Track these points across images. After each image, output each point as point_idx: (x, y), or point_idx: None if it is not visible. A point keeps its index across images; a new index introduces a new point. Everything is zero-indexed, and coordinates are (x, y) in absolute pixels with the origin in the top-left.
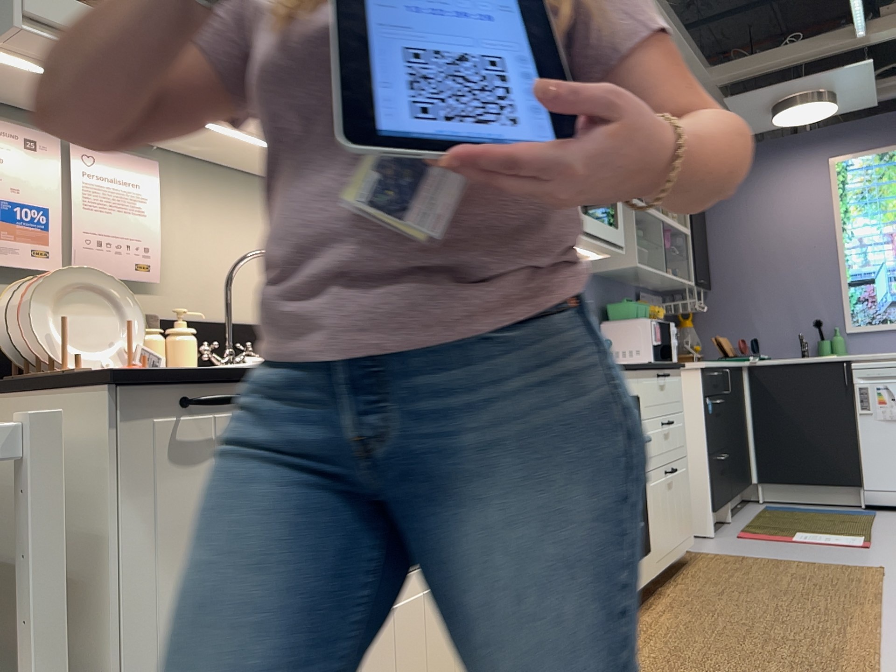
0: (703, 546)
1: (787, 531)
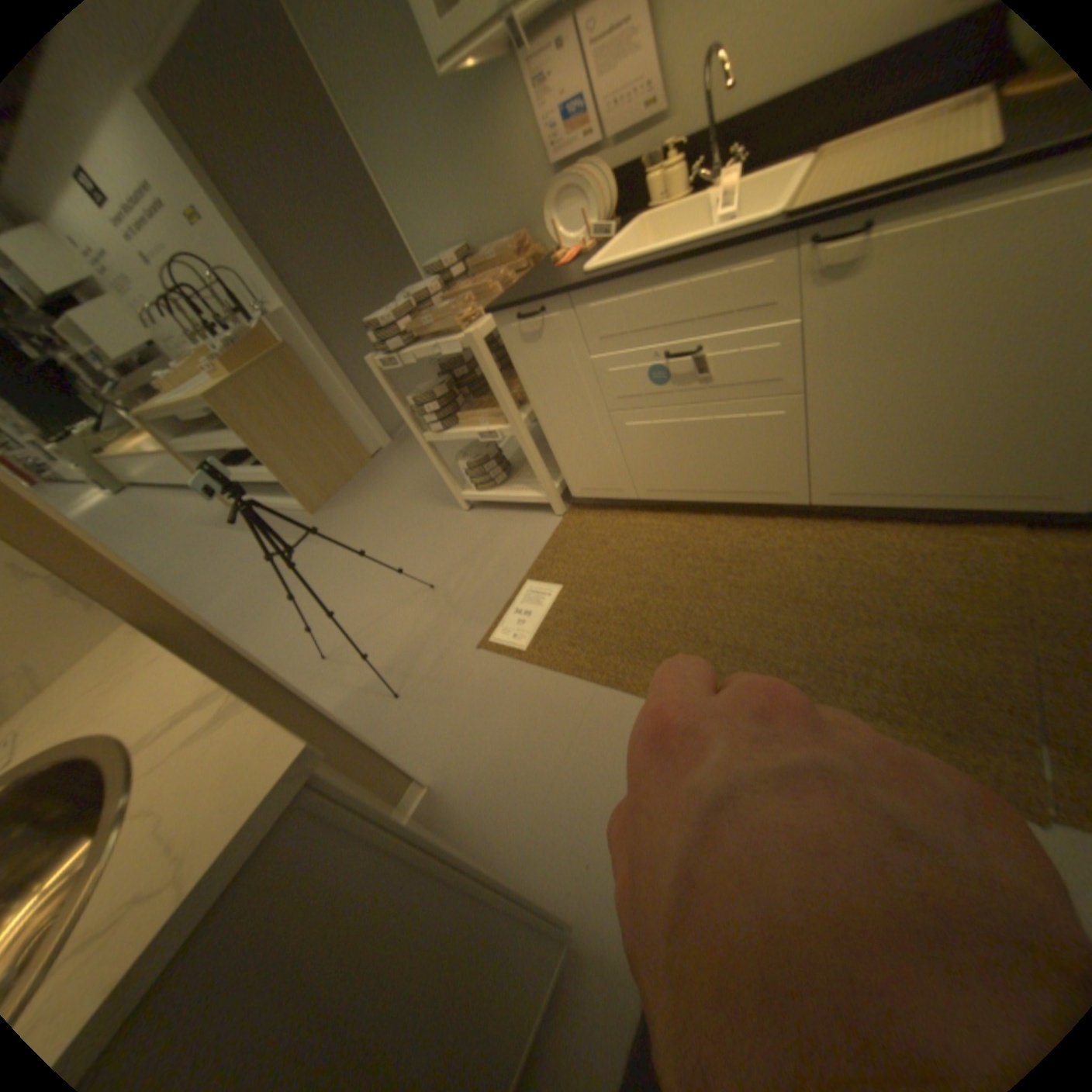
0: None
1: None
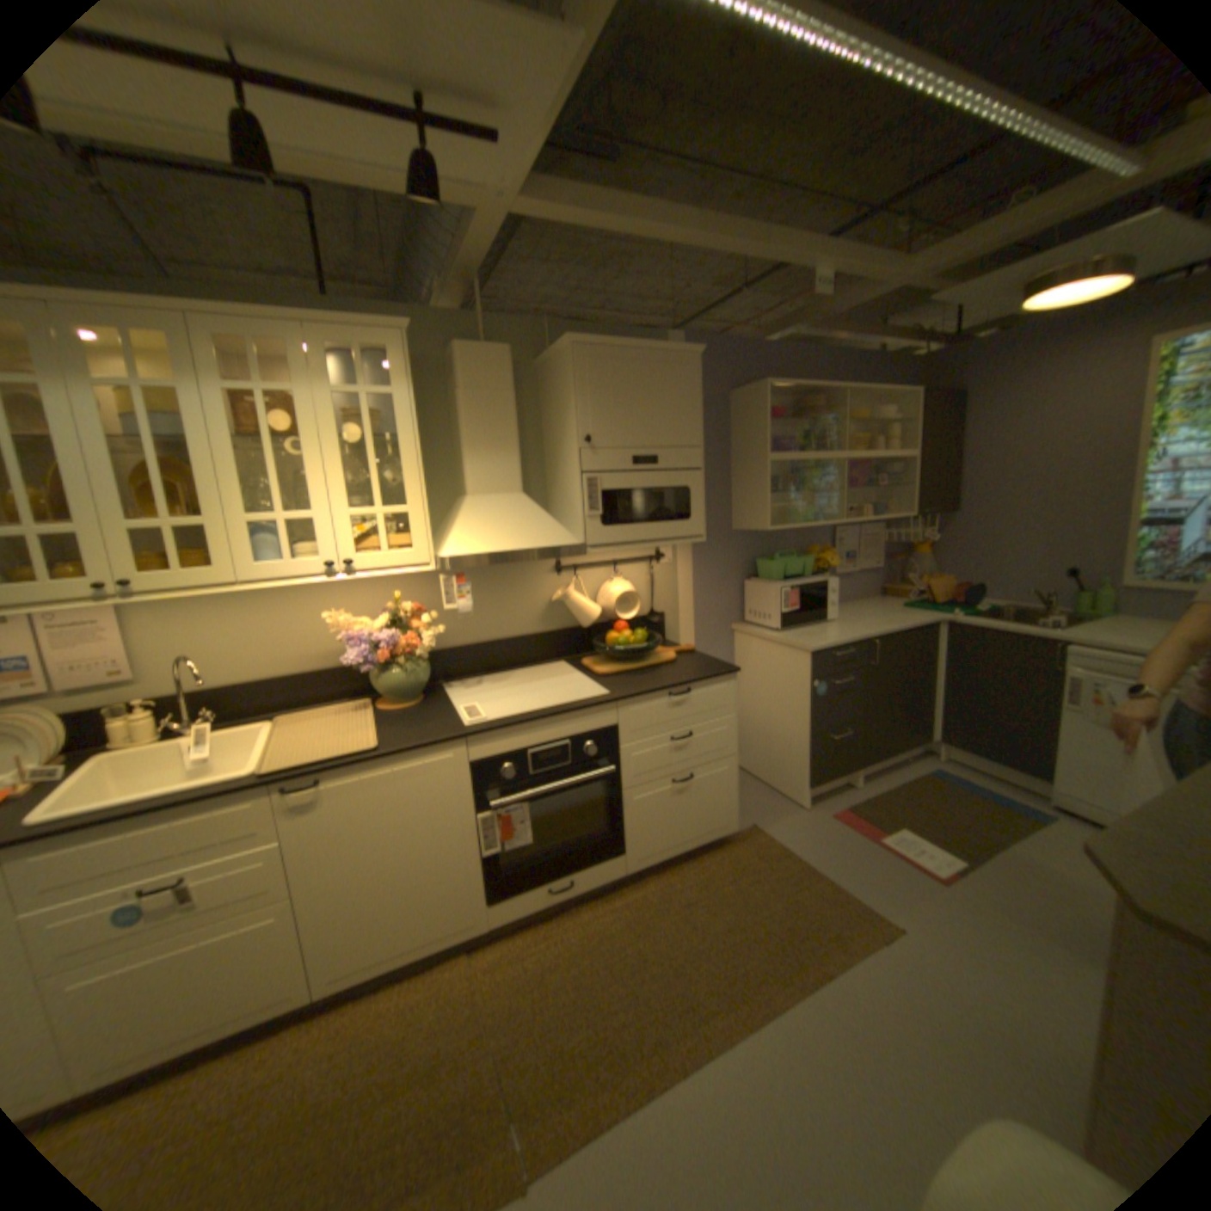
0: (780, 822)
1: (897, 825)
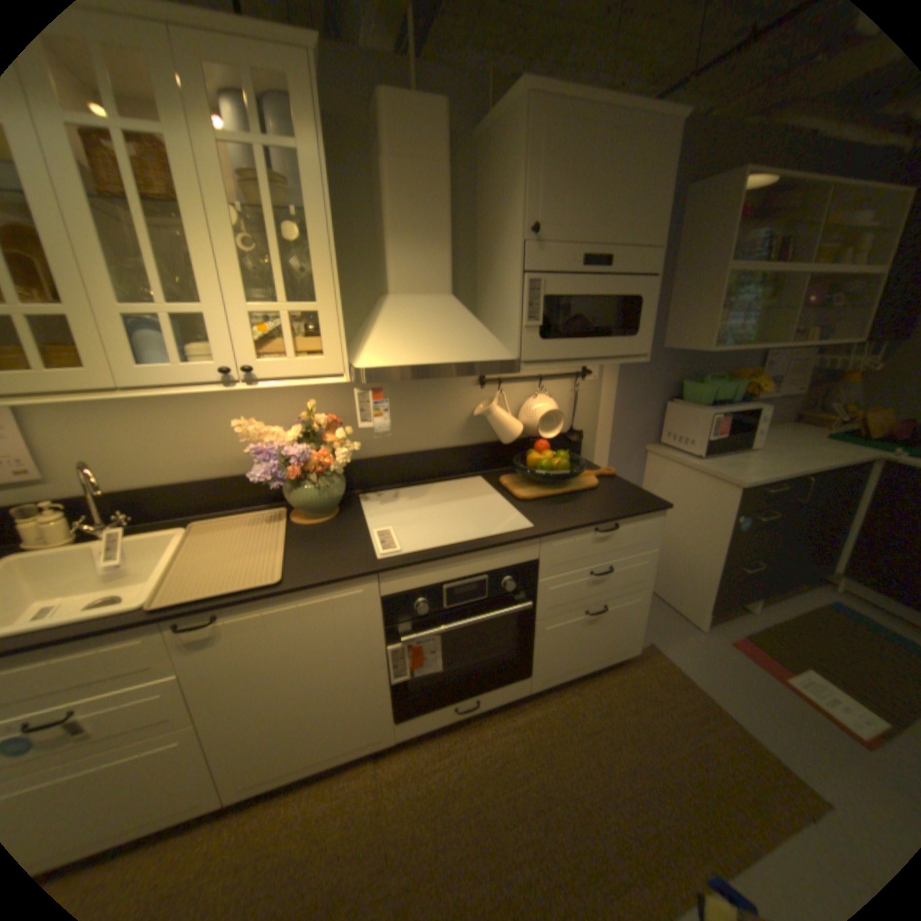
0: (678, 643)
1: (802, 663)
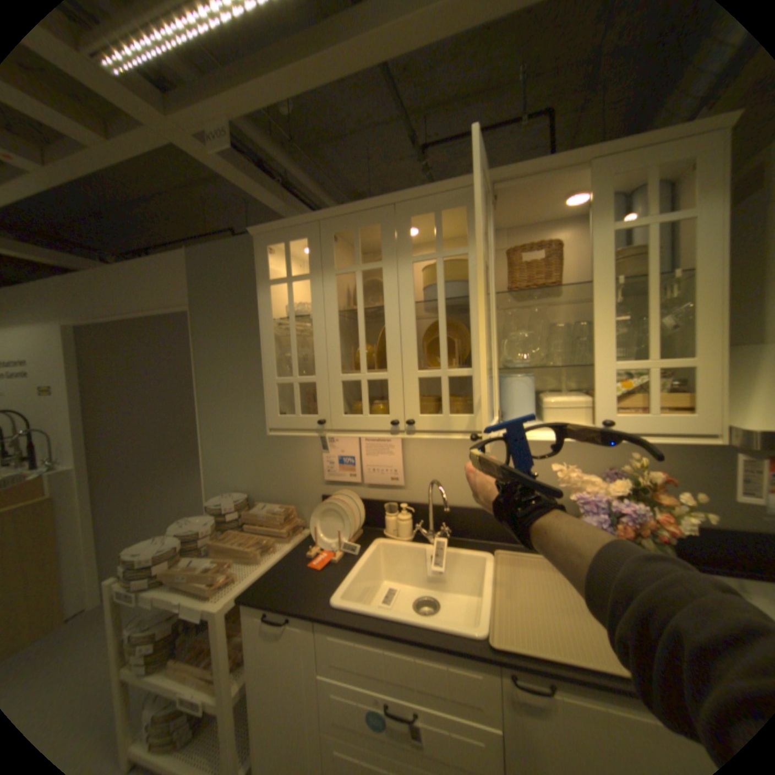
0: None
1: None
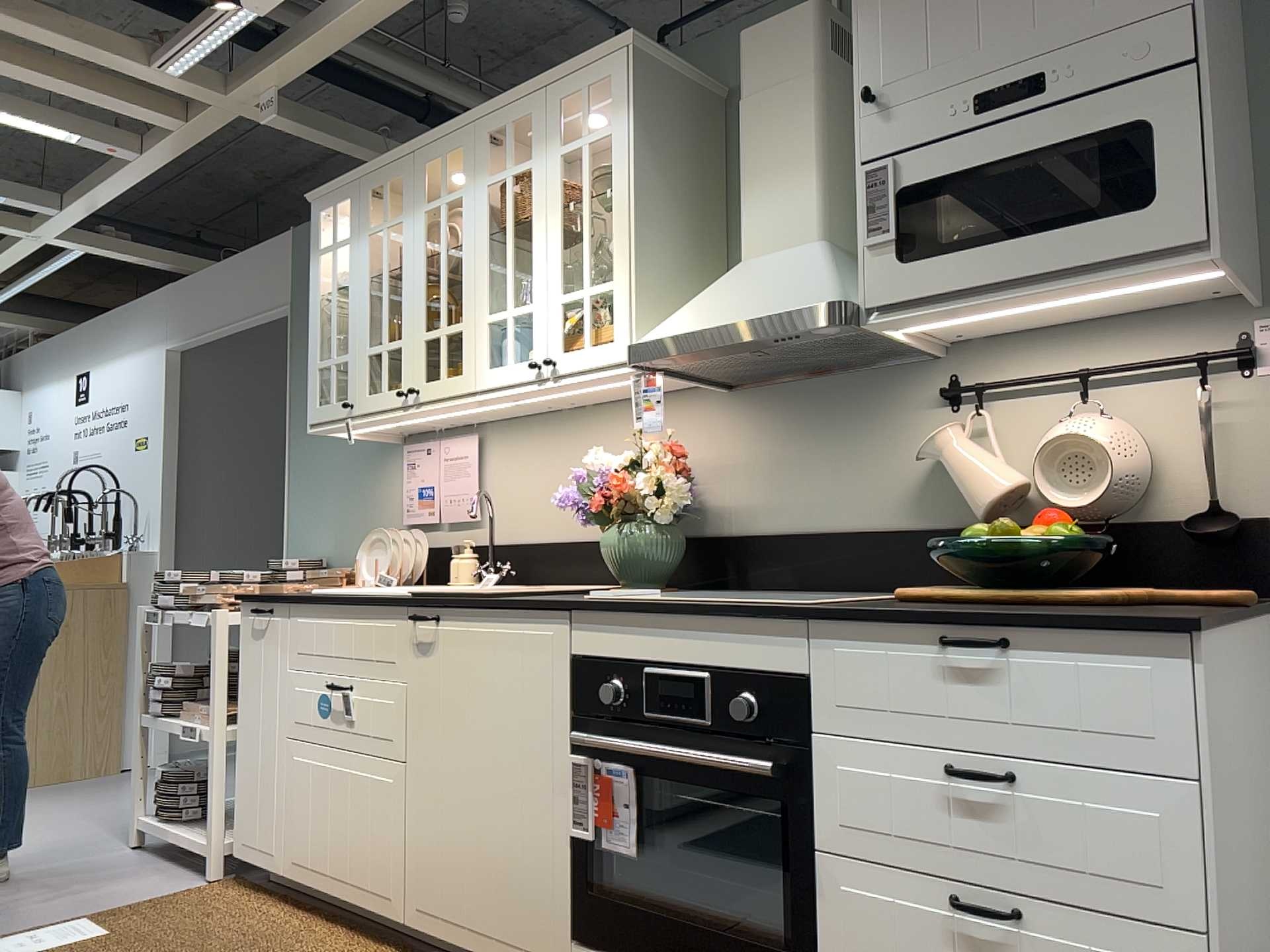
0: None
1: None
